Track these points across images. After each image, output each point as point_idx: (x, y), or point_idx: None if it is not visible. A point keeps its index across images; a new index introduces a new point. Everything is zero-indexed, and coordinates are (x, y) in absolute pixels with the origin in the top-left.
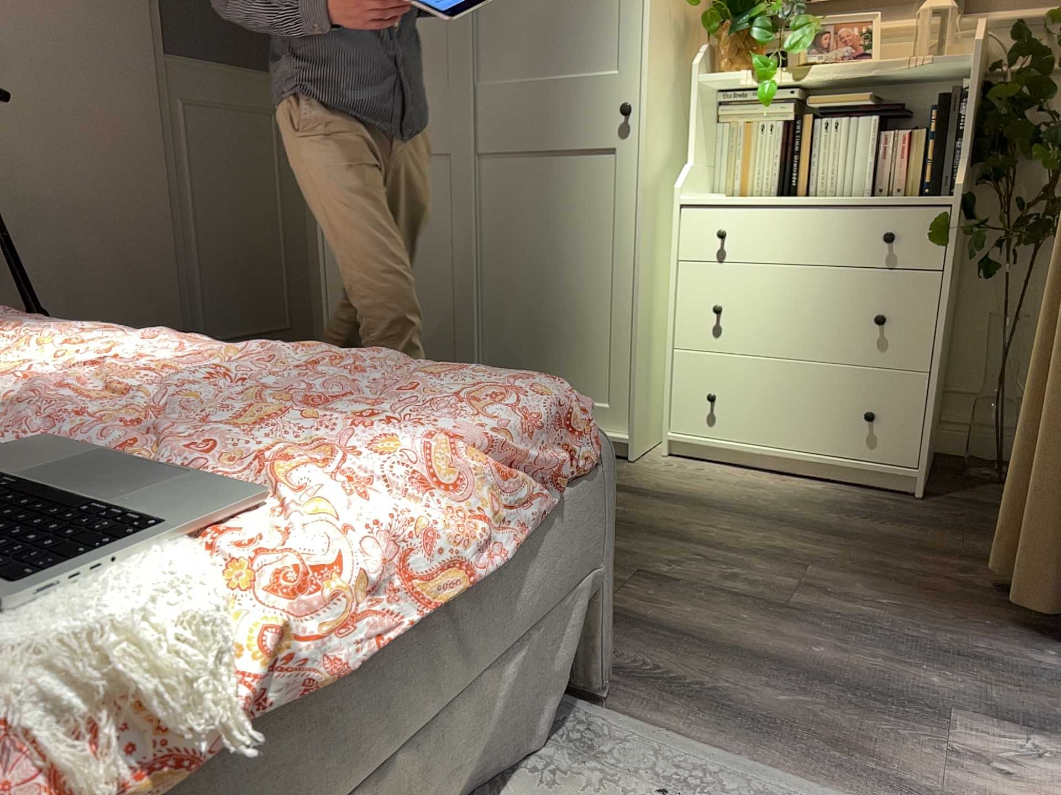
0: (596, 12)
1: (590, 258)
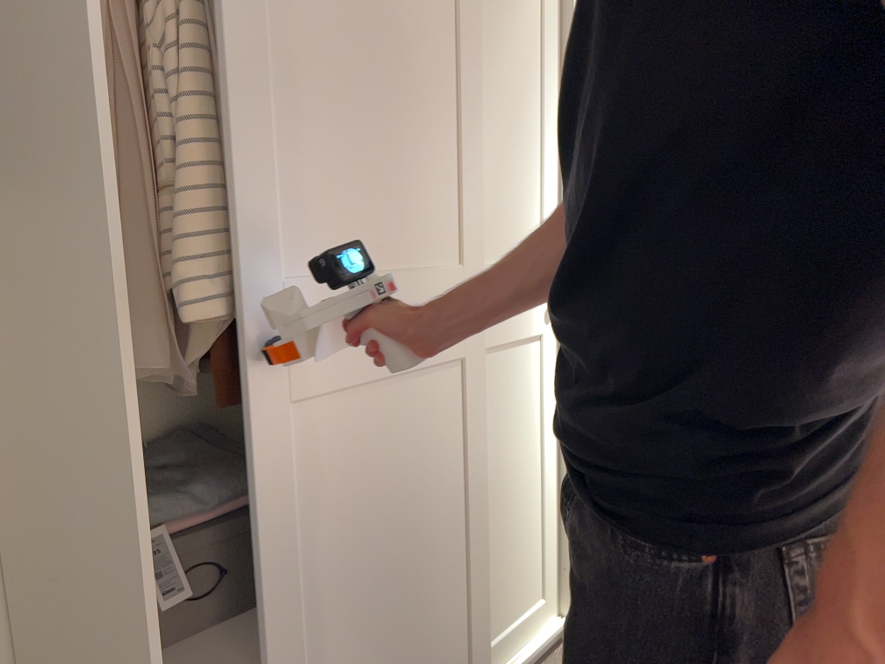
0: (523, 204)
1: (523, 445)
